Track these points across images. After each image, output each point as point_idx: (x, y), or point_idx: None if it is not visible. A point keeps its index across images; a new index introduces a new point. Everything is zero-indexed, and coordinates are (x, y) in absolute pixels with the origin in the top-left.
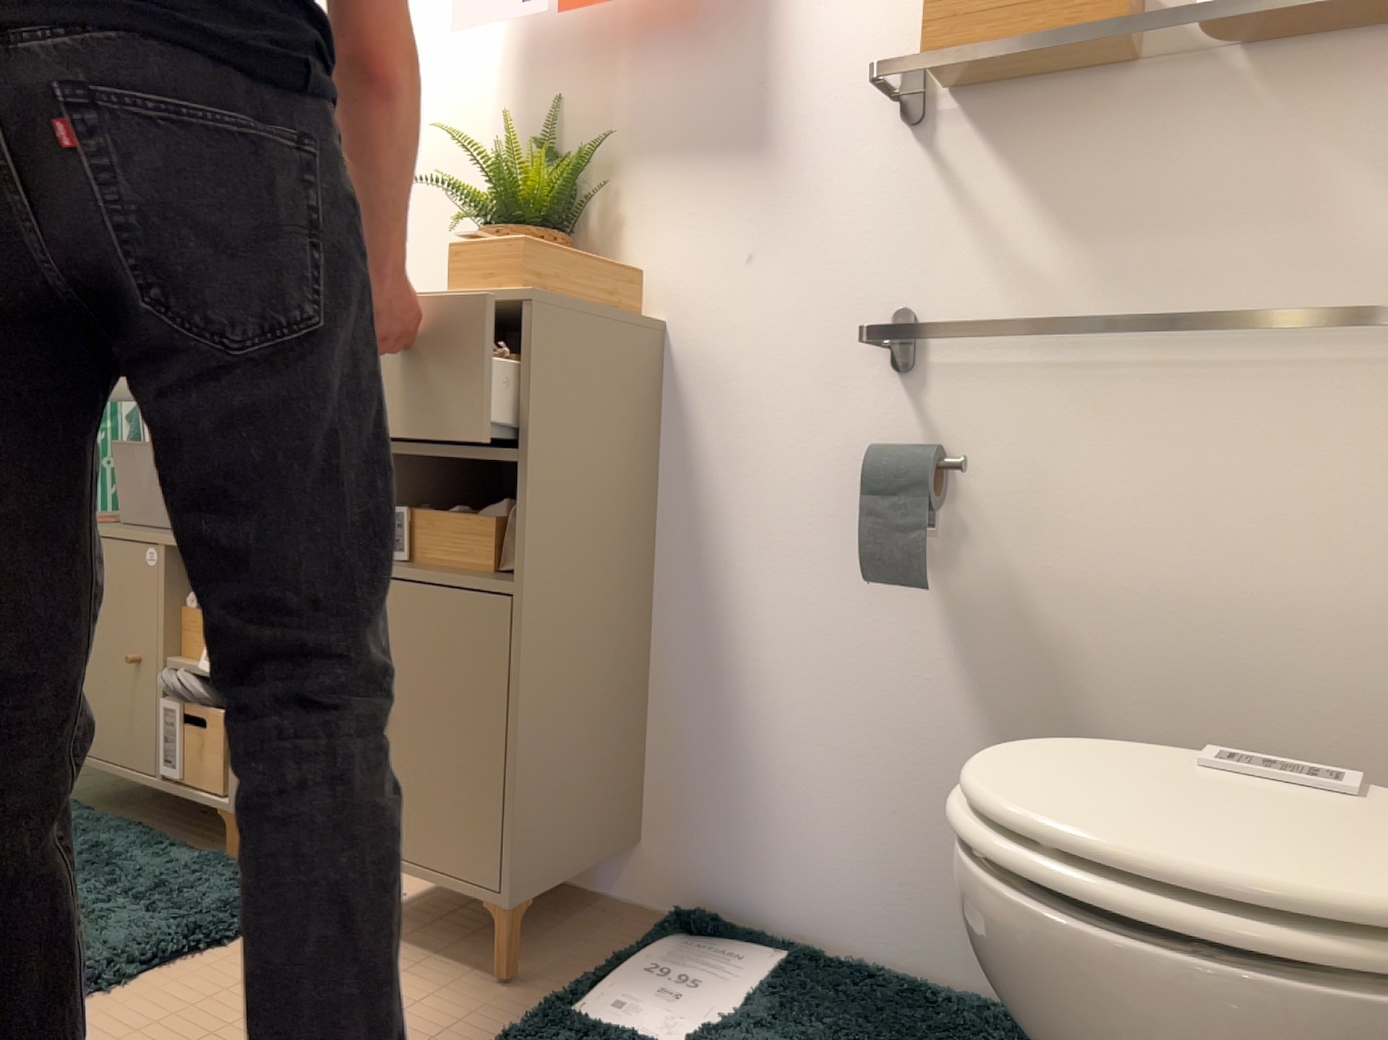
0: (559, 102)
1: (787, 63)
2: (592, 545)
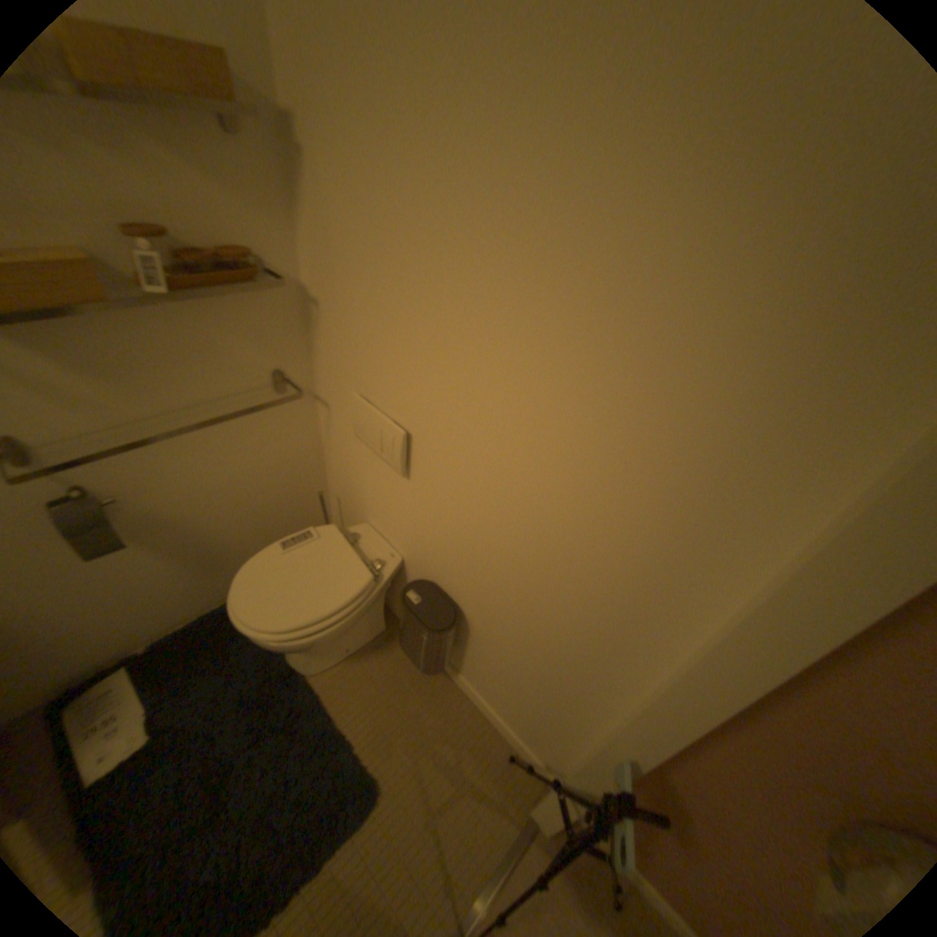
0: None
1: None
2: None
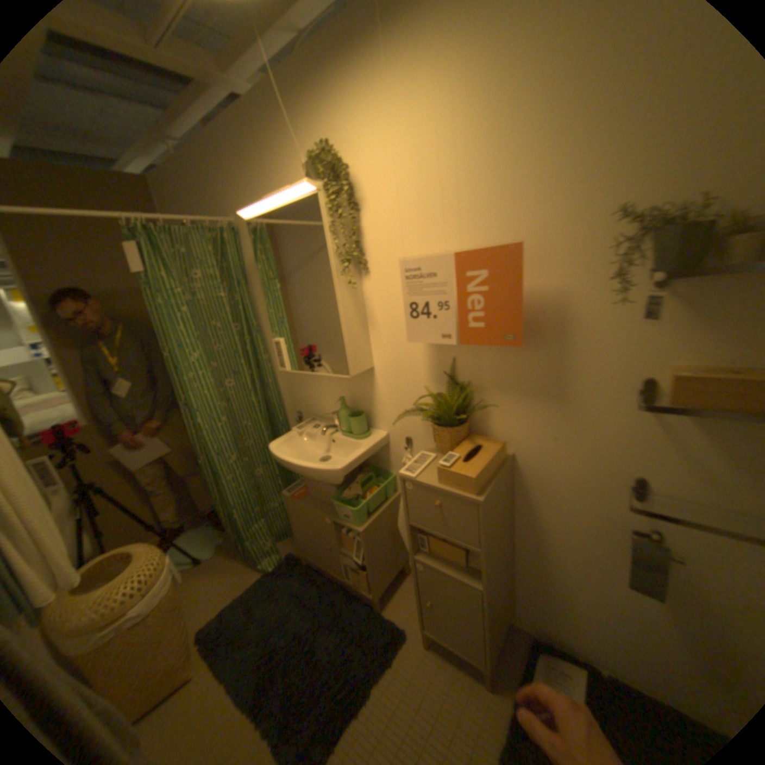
0: (453, 359)
1: (573, 363)
2: (501, 550)
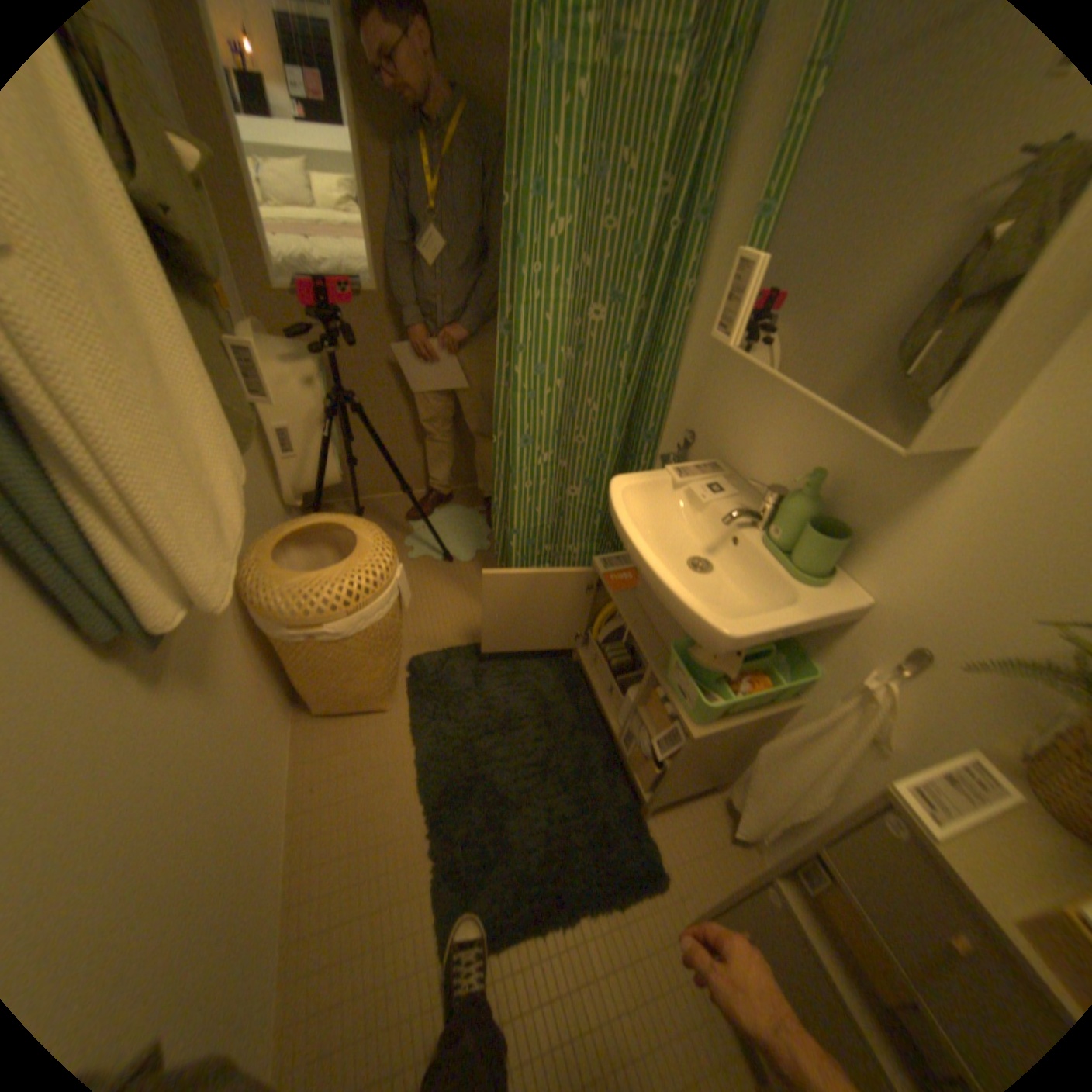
0: None
1: None
2: None
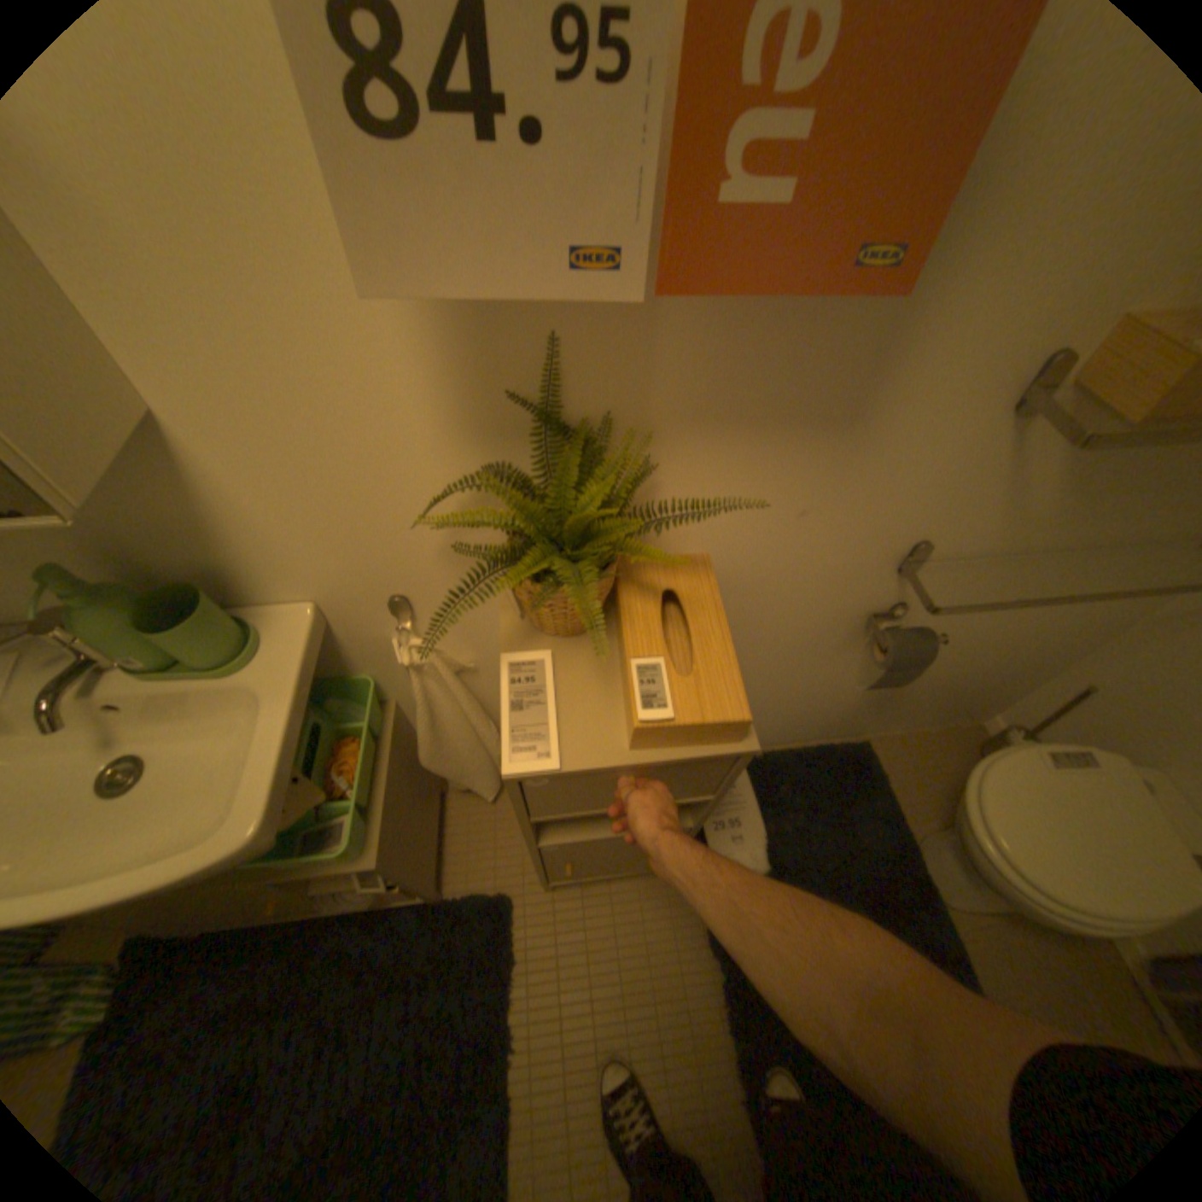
0: (550, 336)
1: (928, 323)
2: None
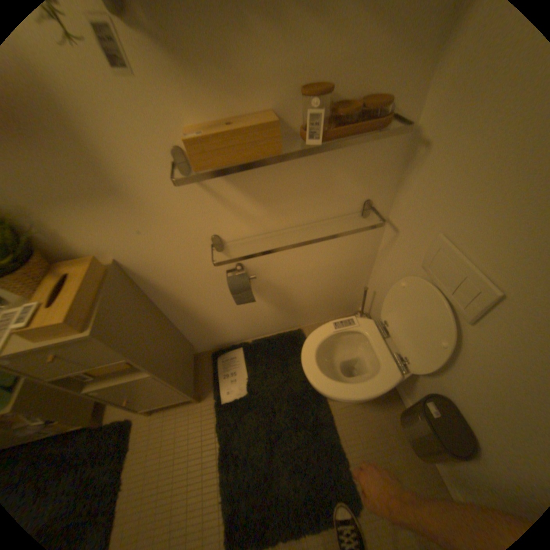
0: None
1: (96, 147)
2: (151, 336)
